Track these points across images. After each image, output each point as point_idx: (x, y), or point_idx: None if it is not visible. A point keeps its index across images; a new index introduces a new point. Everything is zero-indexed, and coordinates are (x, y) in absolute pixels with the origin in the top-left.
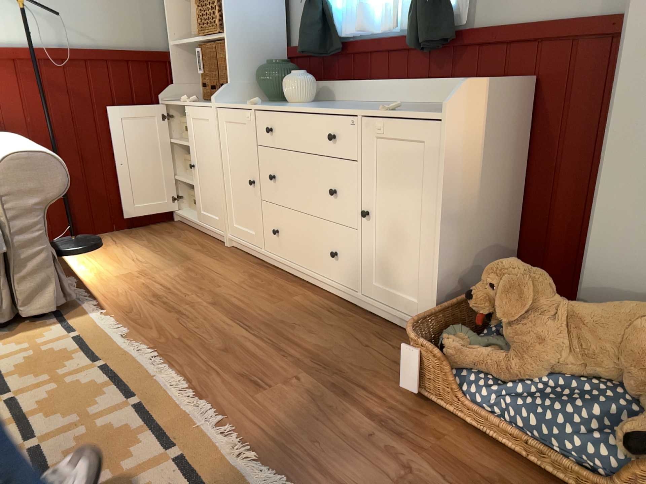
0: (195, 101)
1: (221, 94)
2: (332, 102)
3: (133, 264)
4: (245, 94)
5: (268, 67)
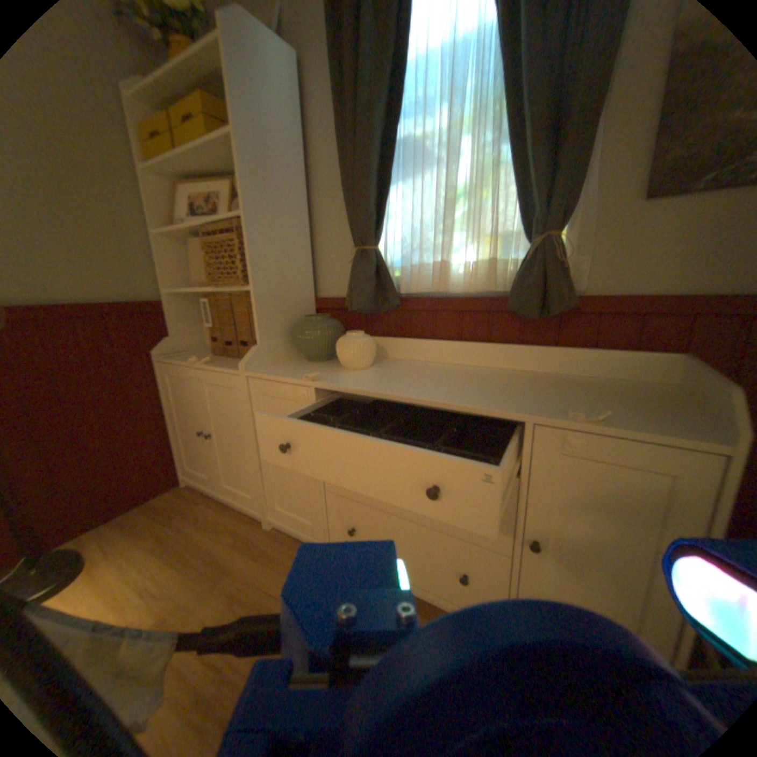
0: (207, 358)
1: (253, 358)
2: (396, 363)
3: (144, 606)
4: (280, 353)
5: (313, 323)
